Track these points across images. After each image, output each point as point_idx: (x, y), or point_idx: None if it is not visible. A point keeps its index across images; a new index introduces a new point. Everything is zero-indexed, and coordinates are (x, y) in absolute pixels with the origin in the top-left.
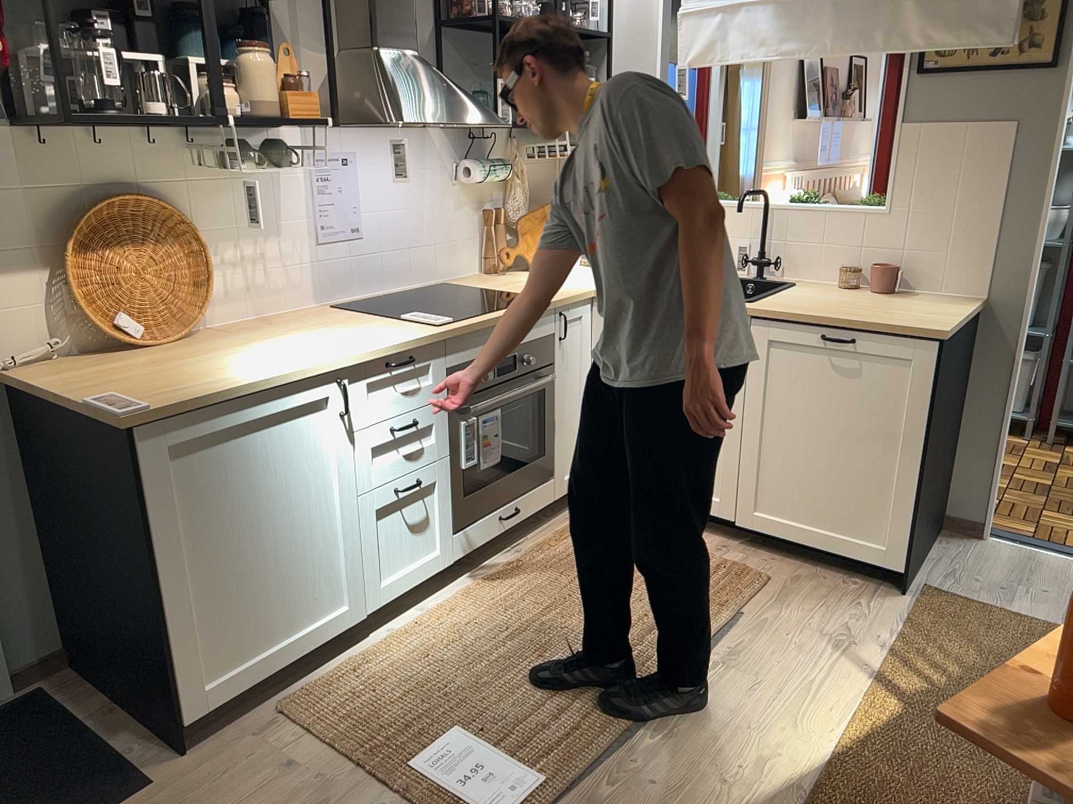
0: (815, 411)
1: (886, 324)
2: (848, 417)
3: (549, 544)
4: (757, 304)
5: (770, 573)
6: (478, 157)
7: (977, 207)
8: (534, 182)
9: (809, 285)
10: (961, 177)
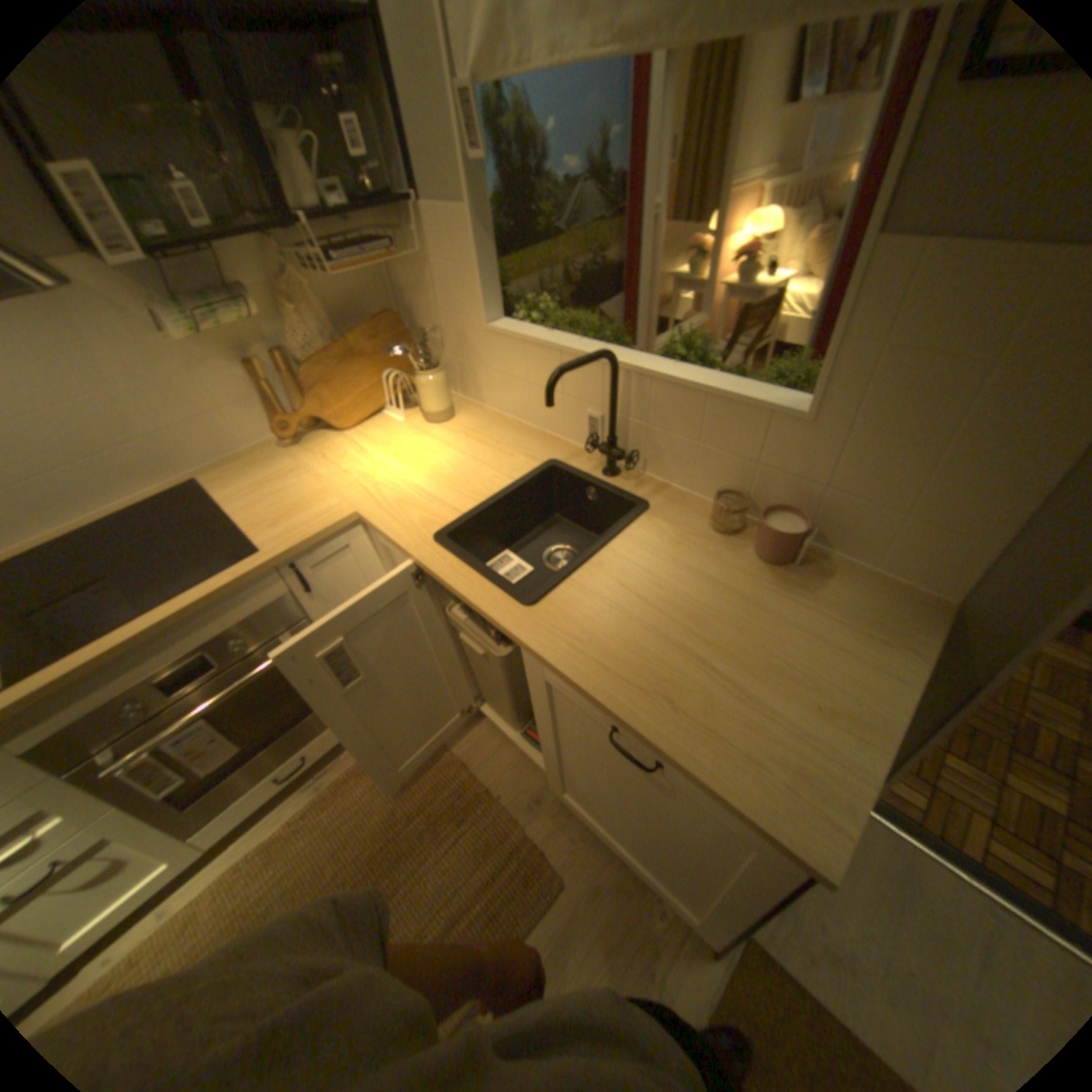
0: (611, 777)
1: (711, 789)
2: (652, 812)
3: (346, 780)
4: (530, 615)
5: (561, 877)
6: (199, 281)
7: (999, 456)
8: (338, 292)
9: (664, 512)
10: (984, 387)
